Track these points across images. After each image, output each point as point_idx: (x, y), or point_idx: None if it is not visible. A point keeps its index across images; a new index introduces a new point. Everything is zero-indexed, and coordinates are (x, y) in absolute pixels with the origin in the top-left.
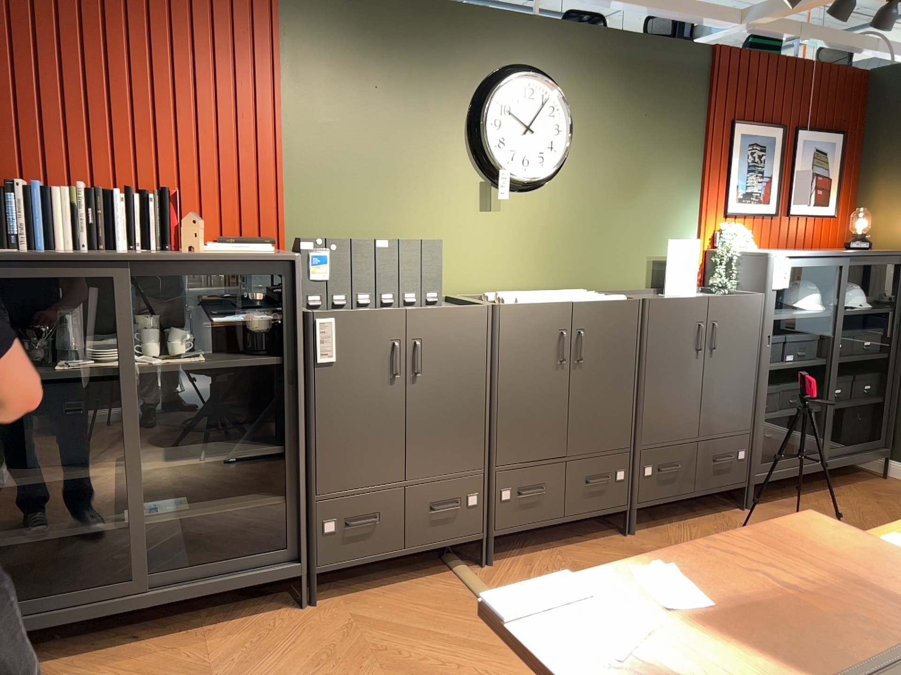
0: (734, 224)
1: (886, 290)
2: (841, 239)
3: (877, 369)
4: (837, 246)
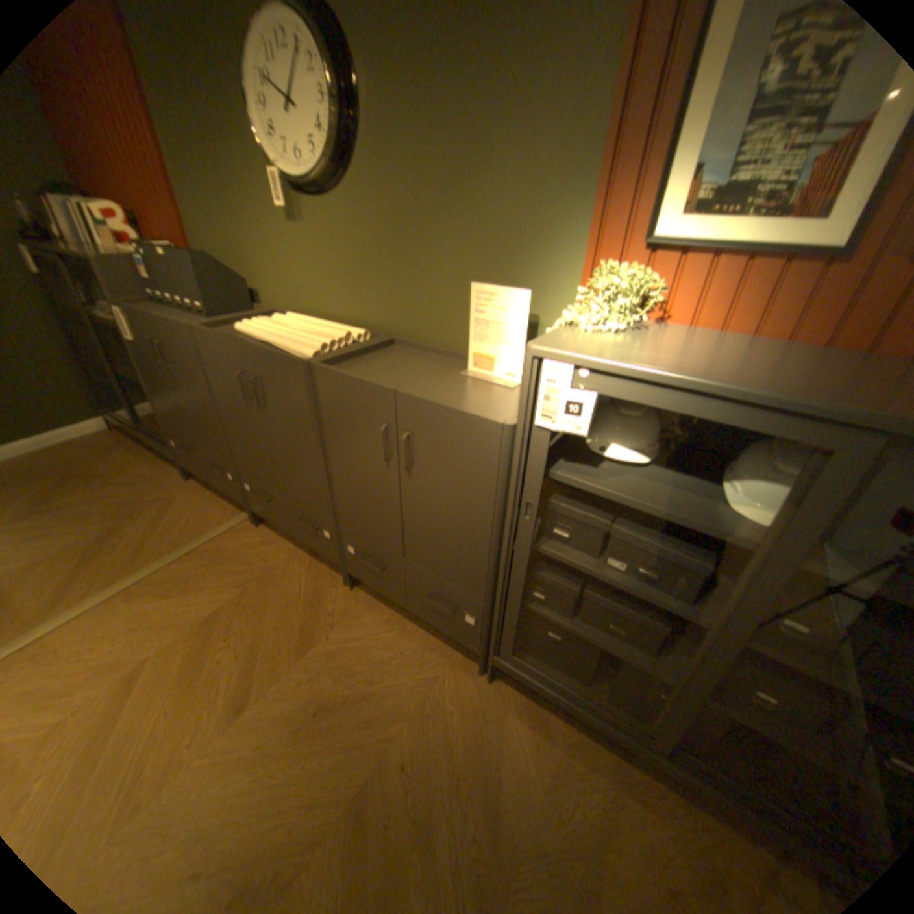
0: (636, 265)
1: None
2: None
3: None
4: None
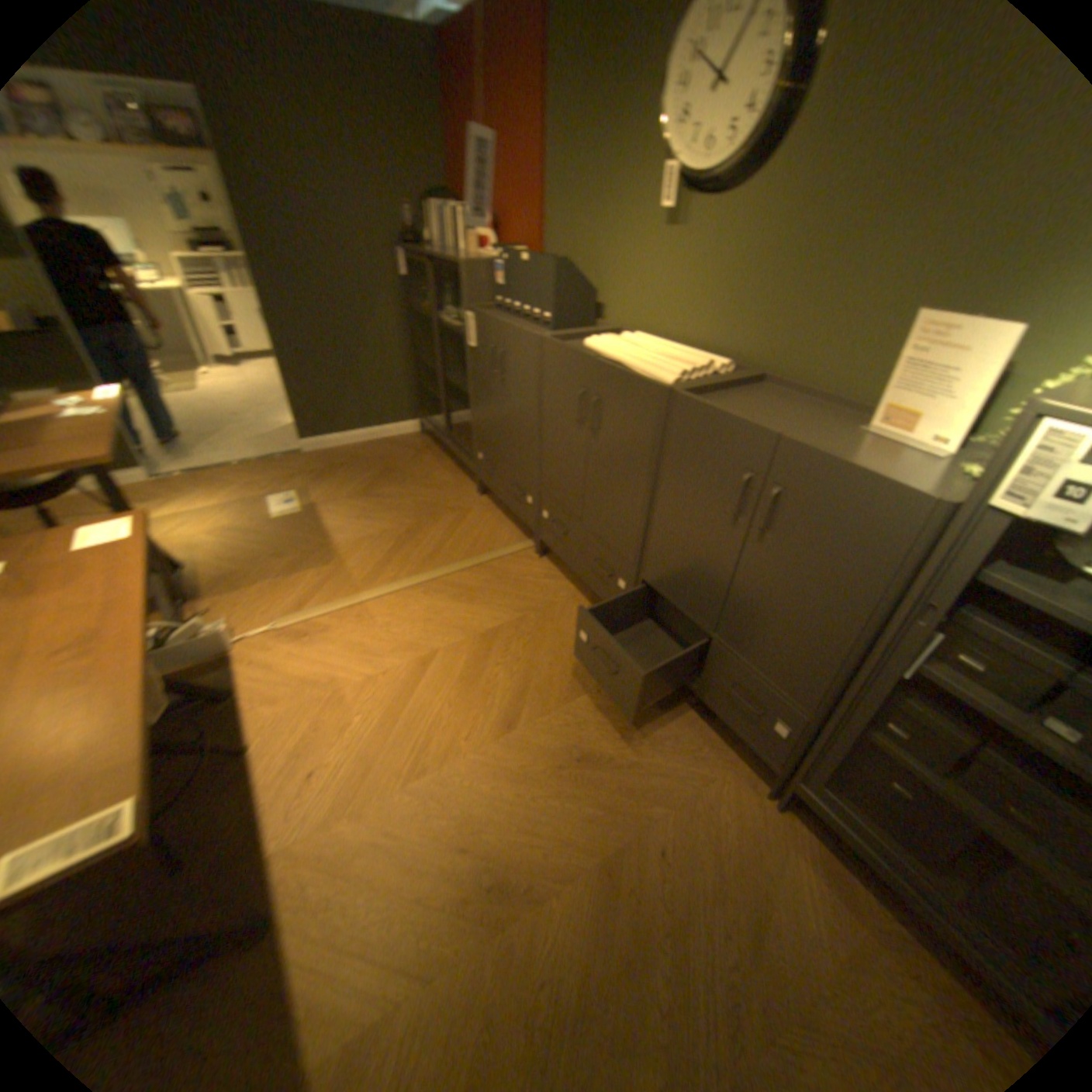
0: None
1: None
2: None
3: None
4: None
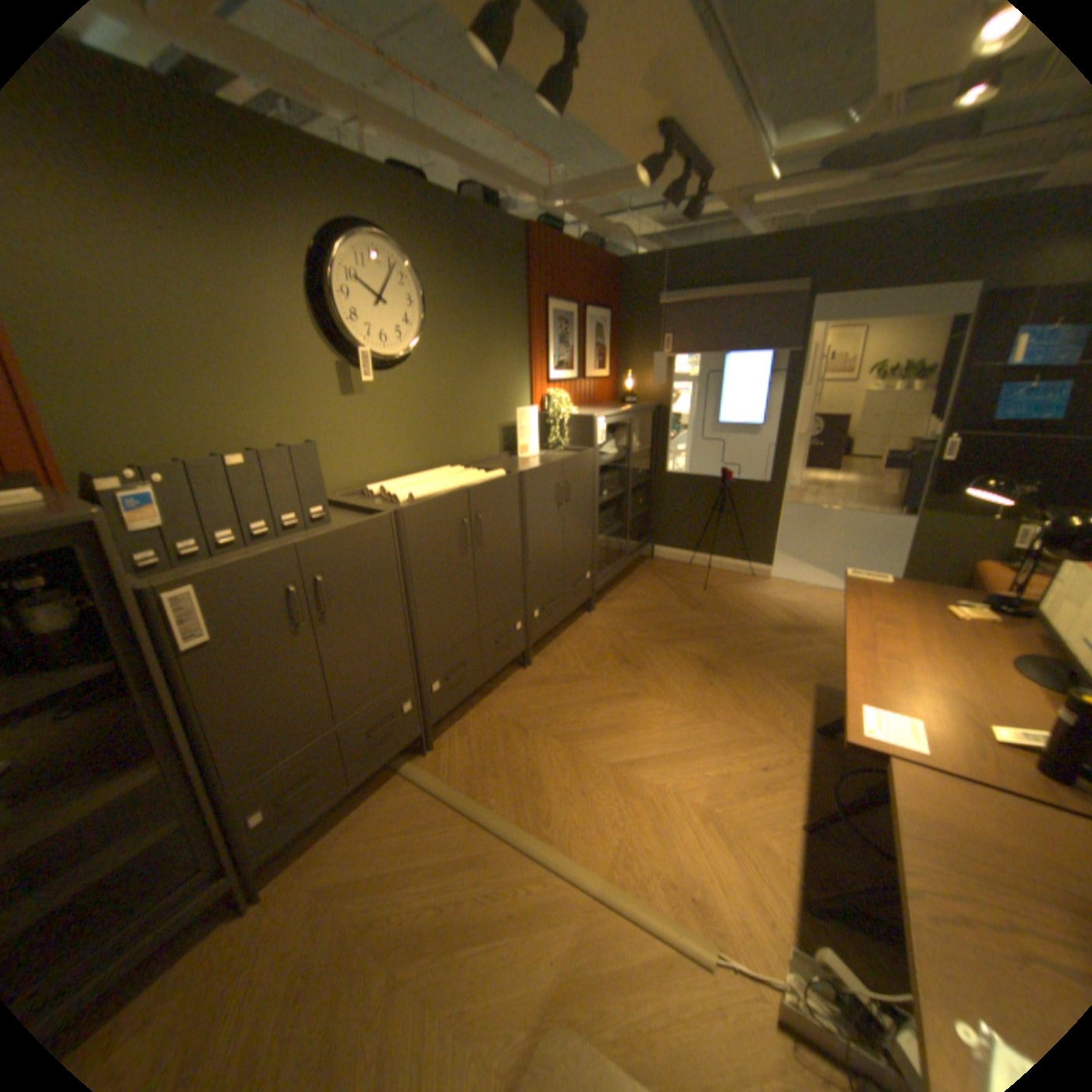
0: (556, 390)
1: (645, 431)
2: (612, 395)
3: (642, 487)
4: (610, 400)
